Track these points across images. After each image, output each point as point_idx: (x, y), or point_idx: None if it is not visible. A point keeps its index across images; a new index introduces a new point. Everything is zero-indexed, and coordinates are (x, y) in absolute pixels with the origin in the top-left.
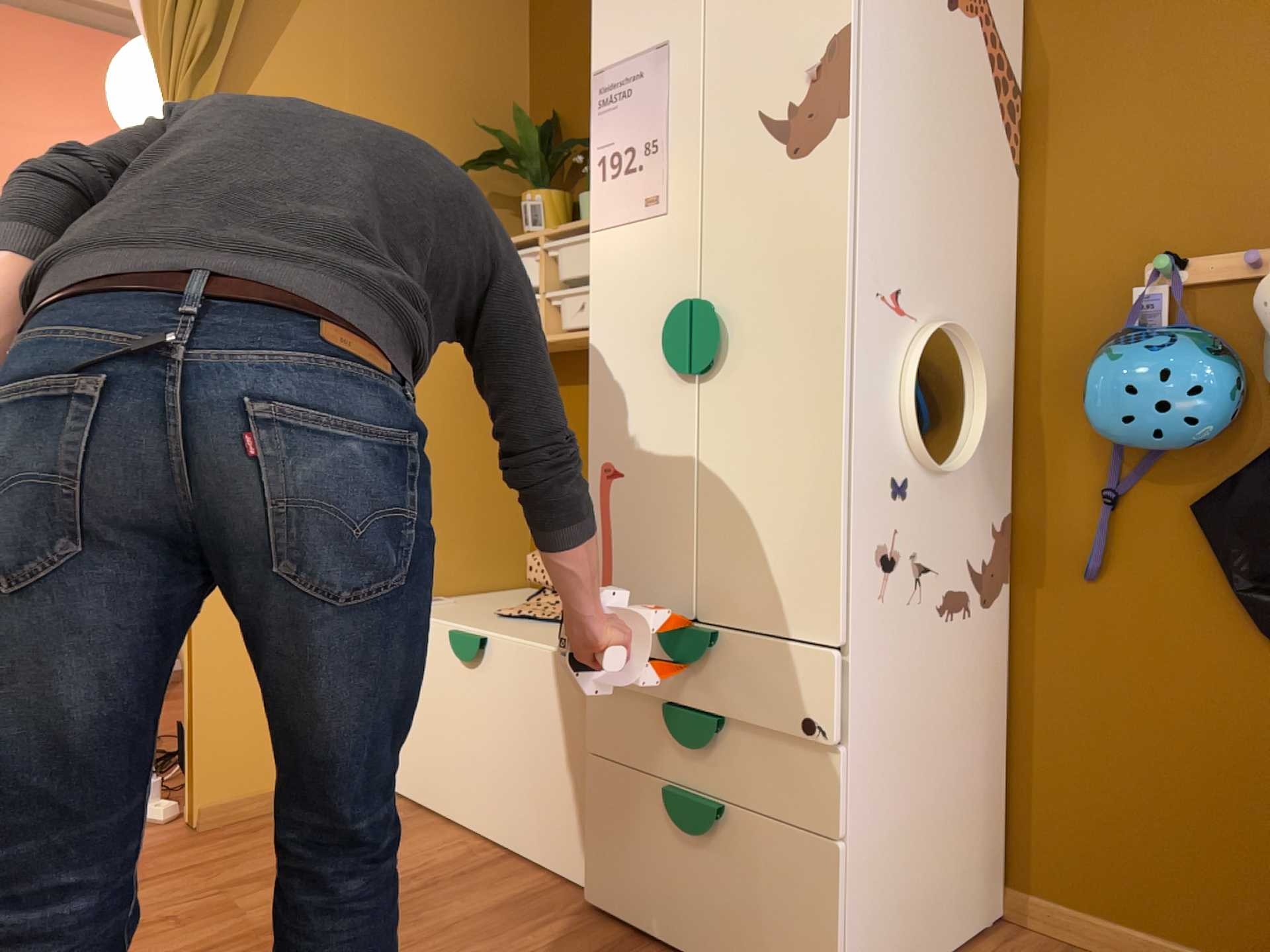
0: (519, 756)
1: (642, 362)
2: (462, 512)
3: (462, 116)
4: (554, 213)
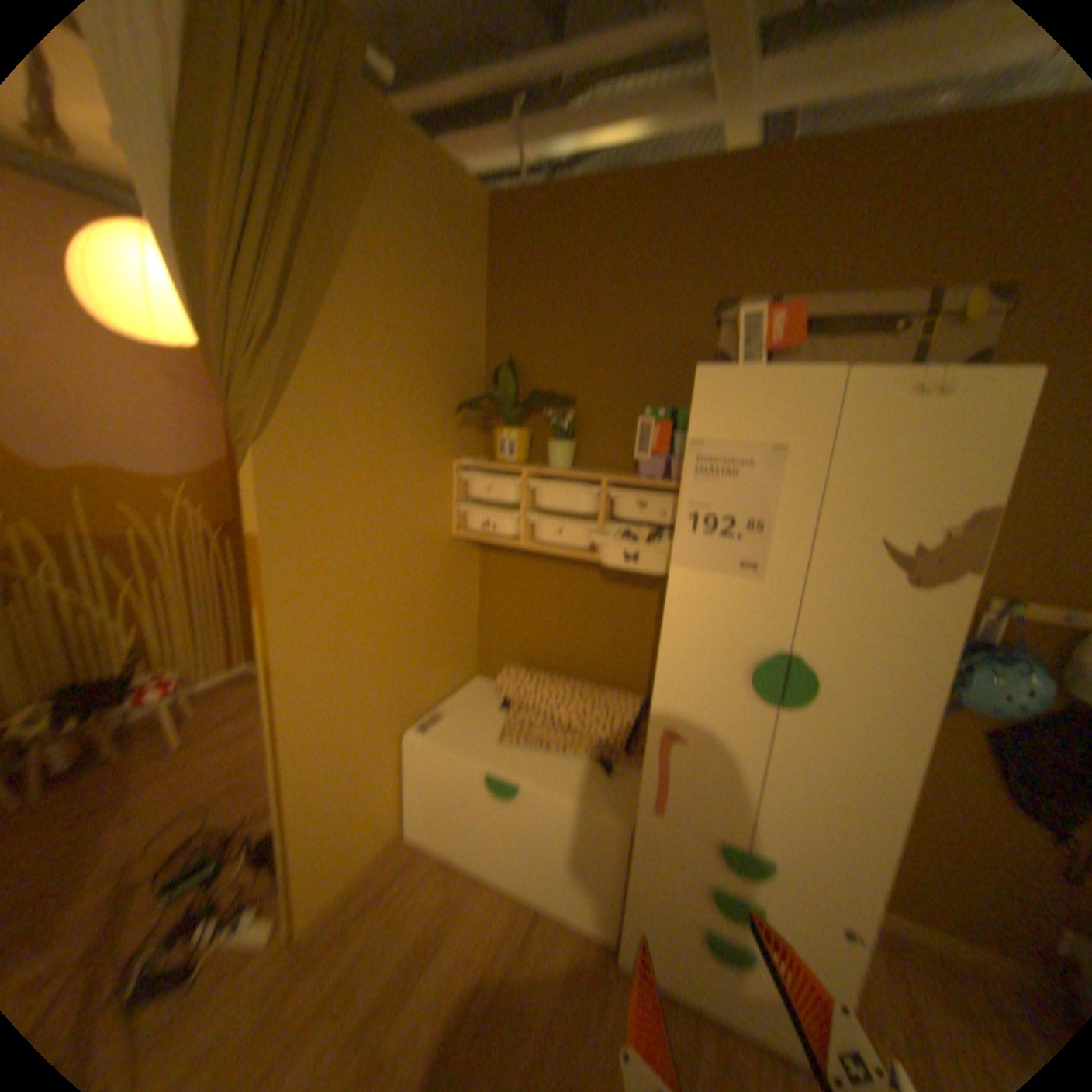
0: (549, 860)
1: (718, 675)
2: (446, 645)
3: (448, 356)
4: (523, 445)
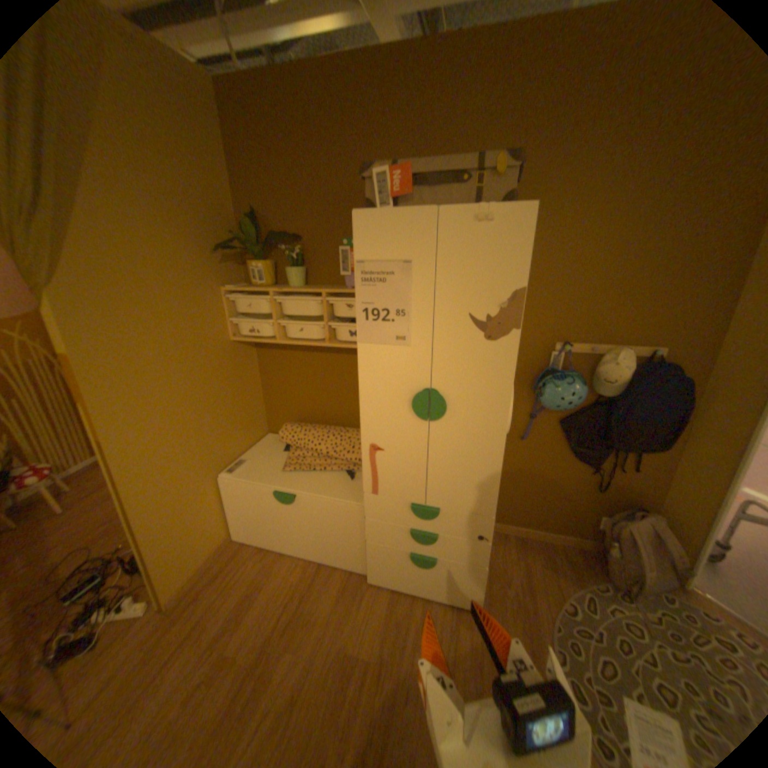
0: (321, 535)
1: (394, 408)
2: (240, 417)
3: (200, 211)
4: (268, 273)
